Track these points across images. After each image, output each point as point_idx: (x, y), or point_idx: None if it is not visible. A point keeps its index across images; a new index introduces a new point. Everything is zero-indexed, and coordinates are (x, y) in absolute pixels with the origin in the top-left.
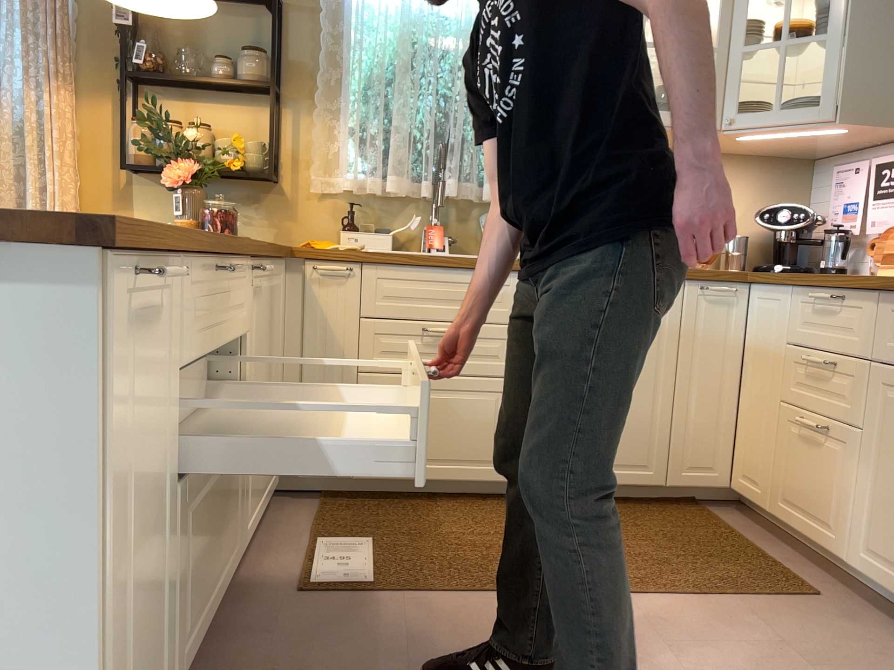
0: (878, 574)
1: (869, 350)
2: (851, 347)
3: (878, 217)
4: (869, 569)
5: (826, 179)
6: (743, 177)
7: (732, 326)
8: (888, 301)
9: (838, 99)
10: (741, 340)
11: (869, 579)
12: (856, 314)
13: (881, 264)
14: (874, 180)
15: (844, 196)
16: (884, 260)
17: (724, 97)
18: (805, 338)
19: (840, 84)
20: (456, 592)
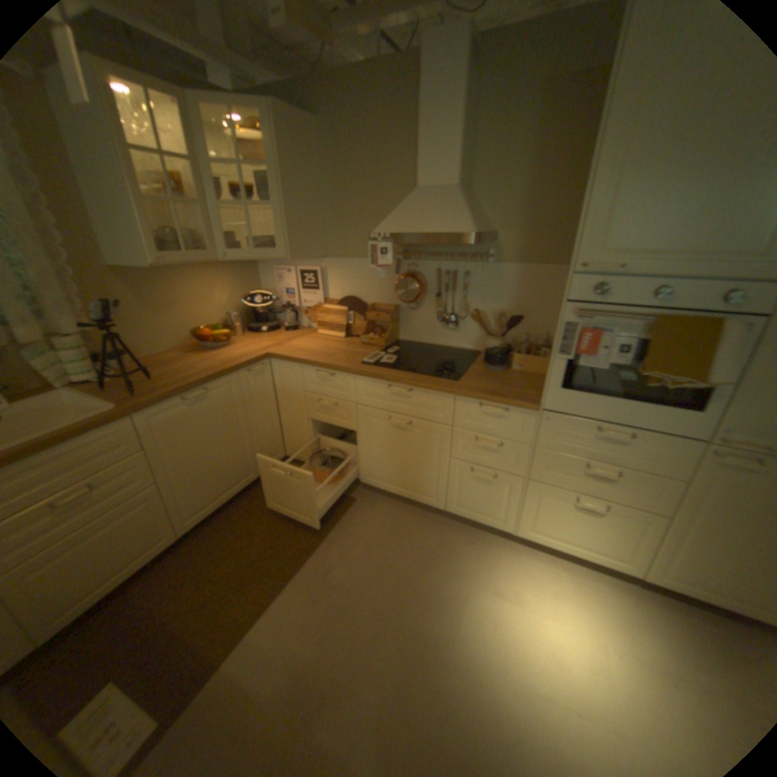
0: (374, 483)
1: (352, 399)
2: (342, 396)
3: (305, 299)
4: (370, 482)
5: (265, 269)
6: (221, 273)
7: (265, 384)
8: (358, 379)
9: (283, 244)
10: (271, 388)
11: (370, 485)
12: (342, 382)
13: (314, 324)
14: (298, 278)
15: (282, 284)
16: (317, 324)
17: (210, 236)
18: (314, 390)
19: (282, 236)
20: (219, 663)
